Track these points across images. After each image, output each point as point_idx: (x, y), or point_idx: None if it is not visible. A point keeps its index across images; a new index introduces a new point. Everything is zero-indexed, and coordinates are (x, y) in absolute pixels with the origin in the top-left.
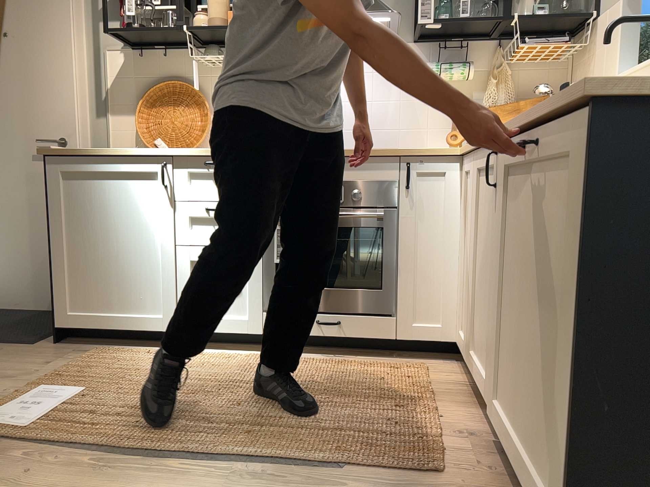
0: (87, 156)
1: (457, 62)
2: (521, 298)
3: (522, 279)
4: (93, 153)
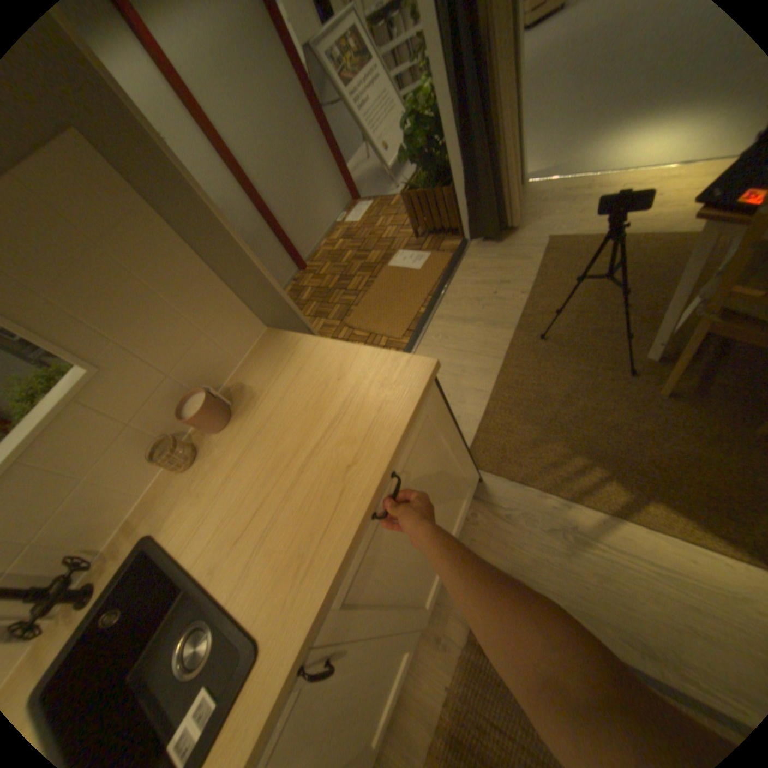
0: None
1: None
2: (410, 564)
3: (404, 562)
4: None
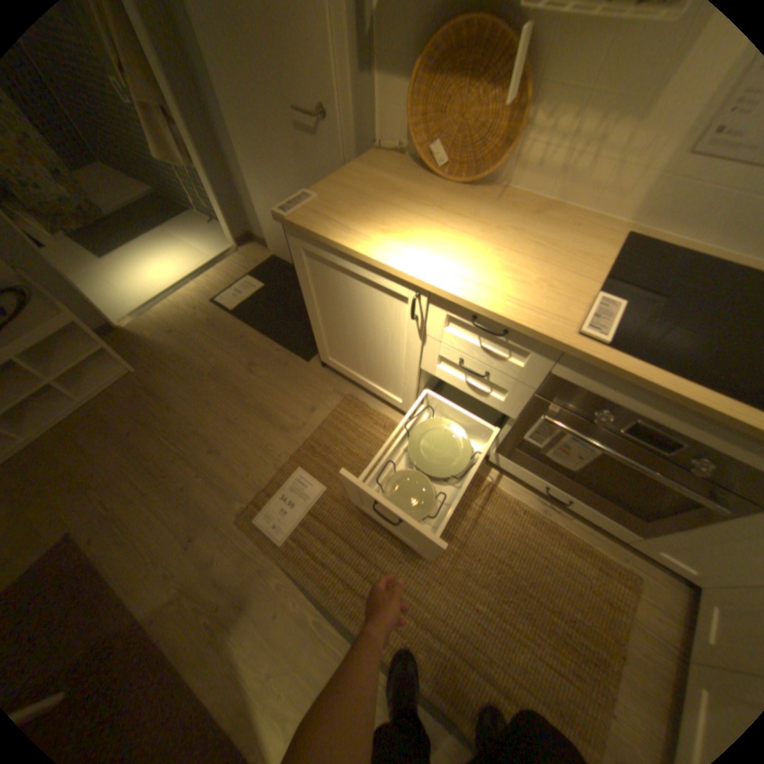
0: (326, 243)
1: None
2: None
3: None
4: (332, 244)
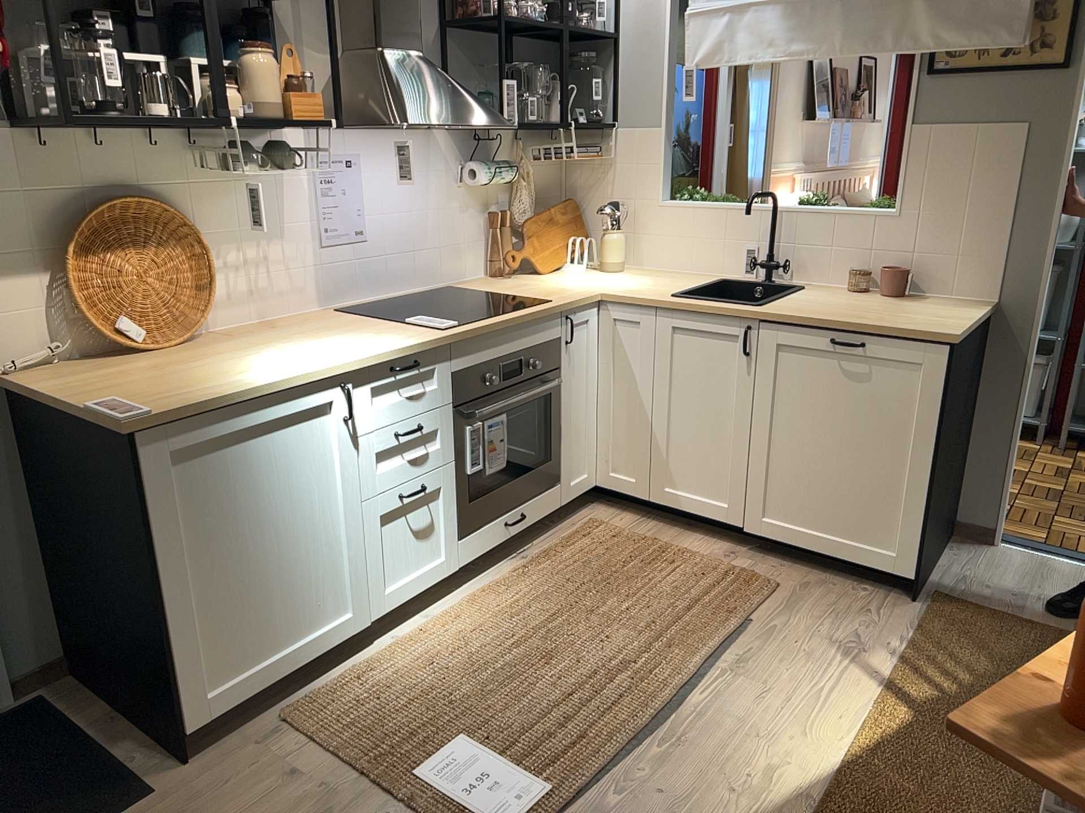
0: (220, 408)
1: (502, 162)
2: (807, 440)
3: (808, 426)
4: (235, 399)
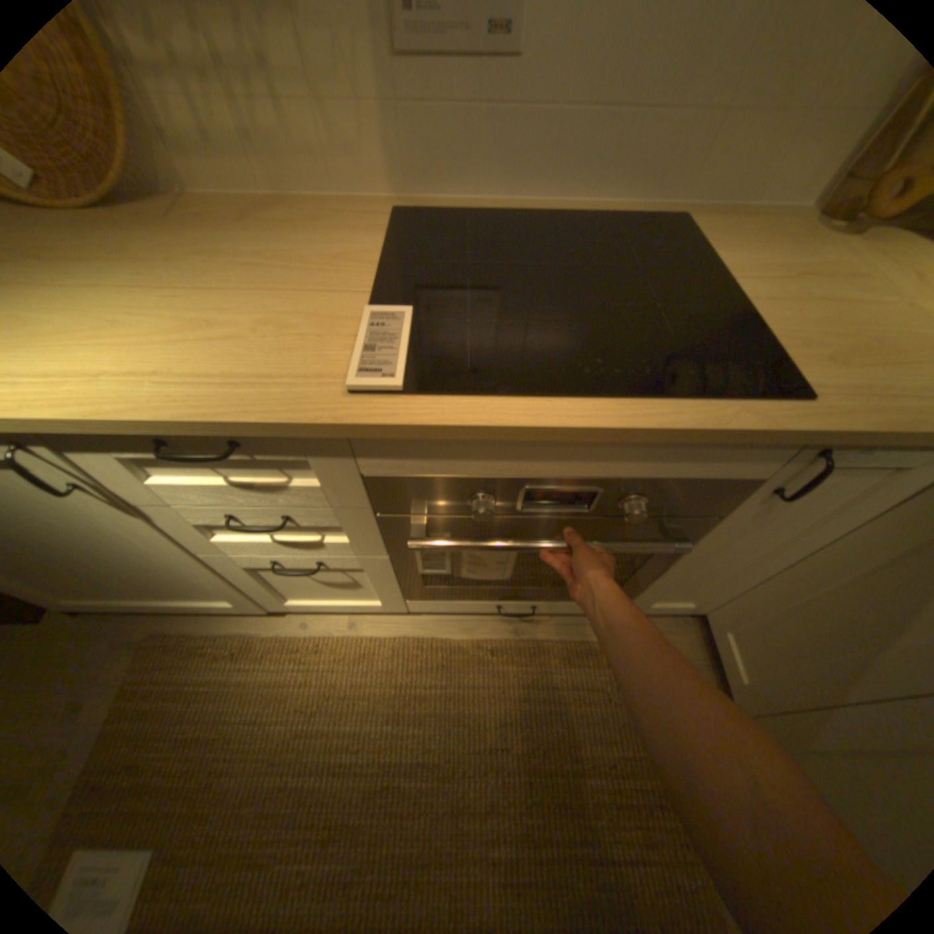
0: None
1: None
2: None
3: None
4: None
